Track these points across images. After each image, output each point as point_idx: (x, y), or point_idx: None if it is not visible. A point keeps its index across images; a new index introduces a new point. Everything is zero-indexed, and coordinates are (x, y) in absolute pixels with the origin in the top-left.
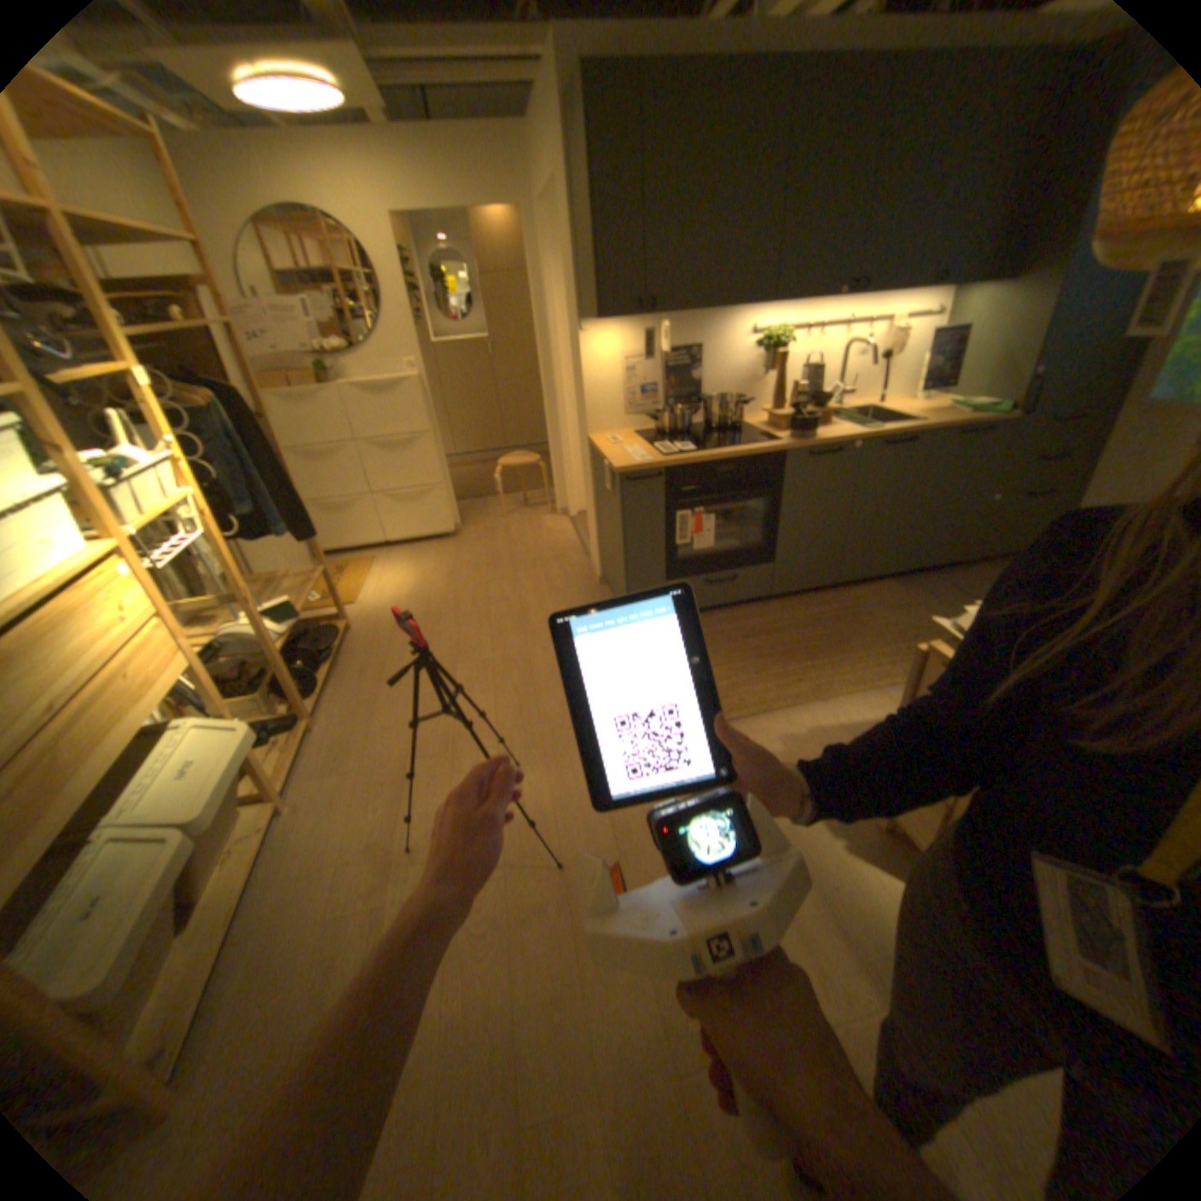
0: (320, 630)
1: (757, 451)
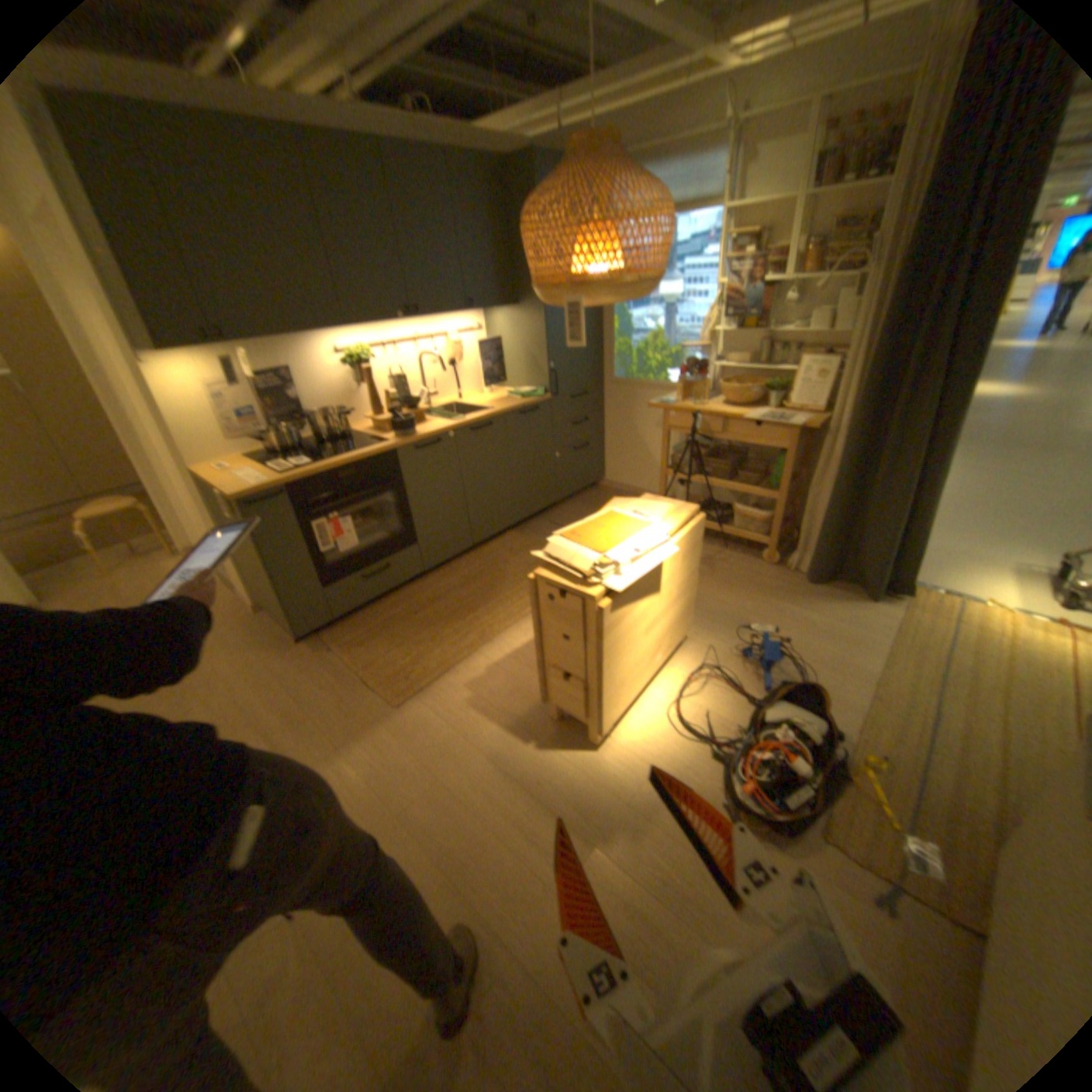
0: None
1: (371, 455)
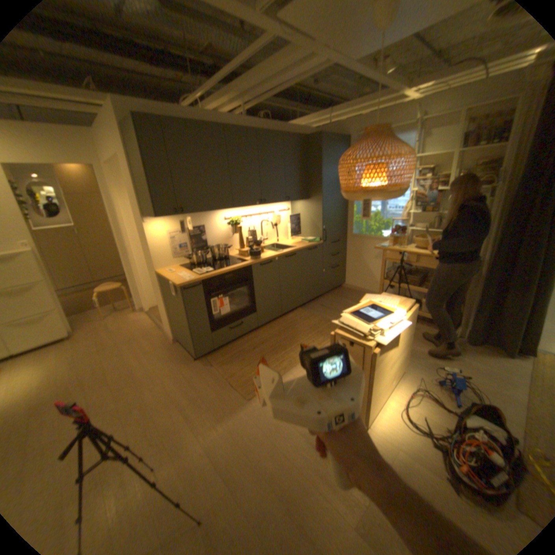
0: None
1: (240, 267)
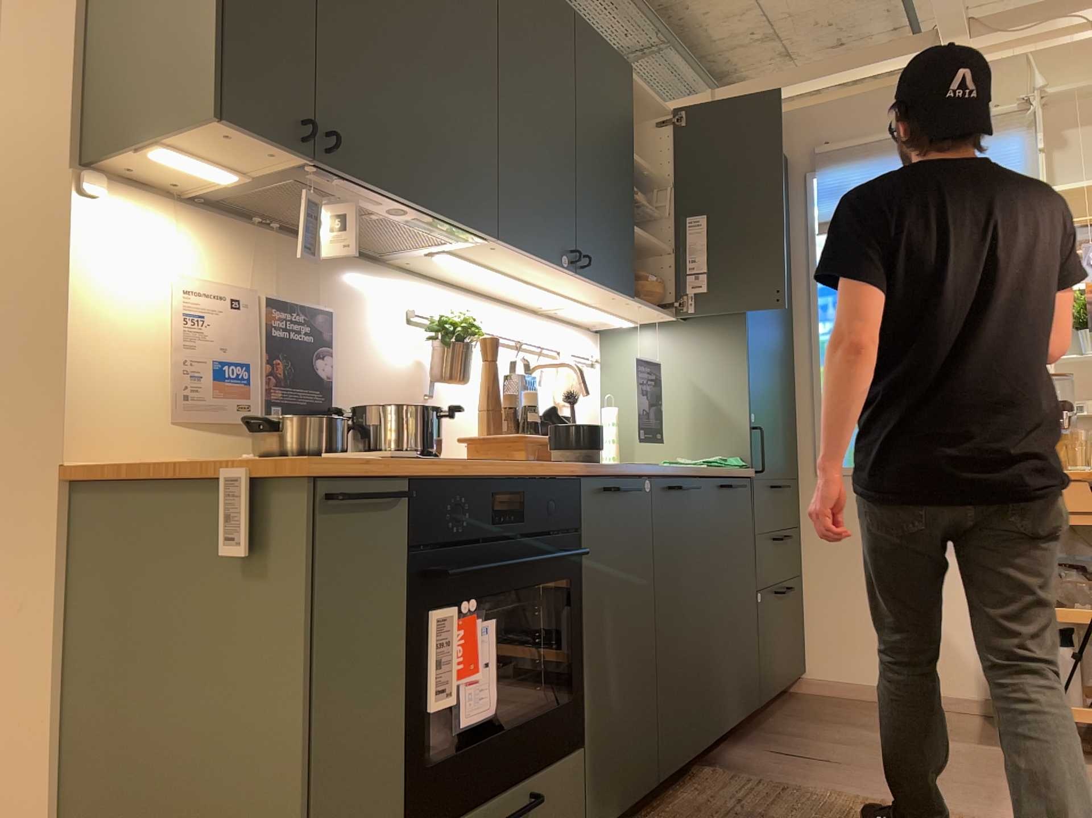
0: None
1: (546, 471)
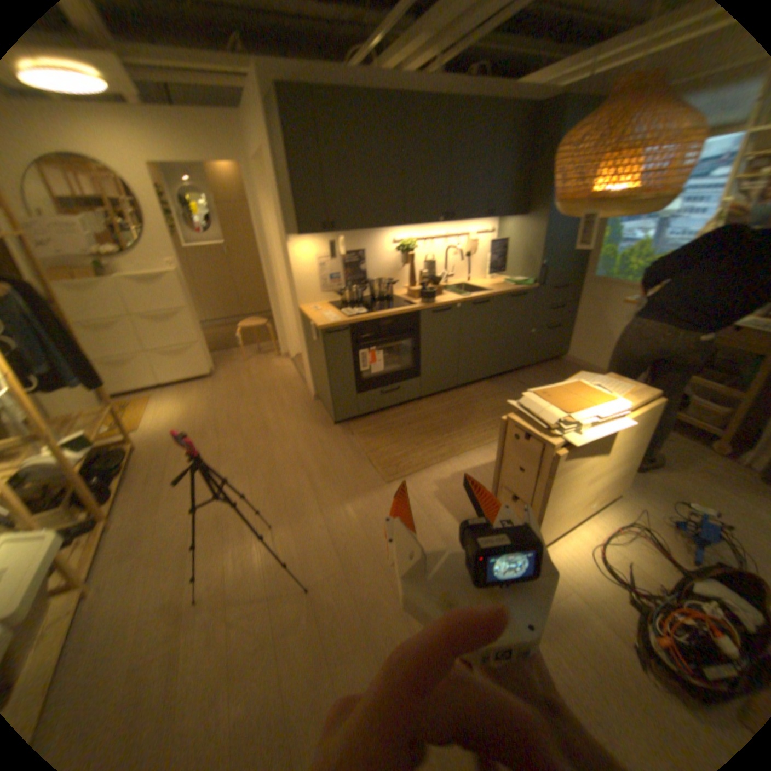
0: (108, 455)
1: (402, 312)
